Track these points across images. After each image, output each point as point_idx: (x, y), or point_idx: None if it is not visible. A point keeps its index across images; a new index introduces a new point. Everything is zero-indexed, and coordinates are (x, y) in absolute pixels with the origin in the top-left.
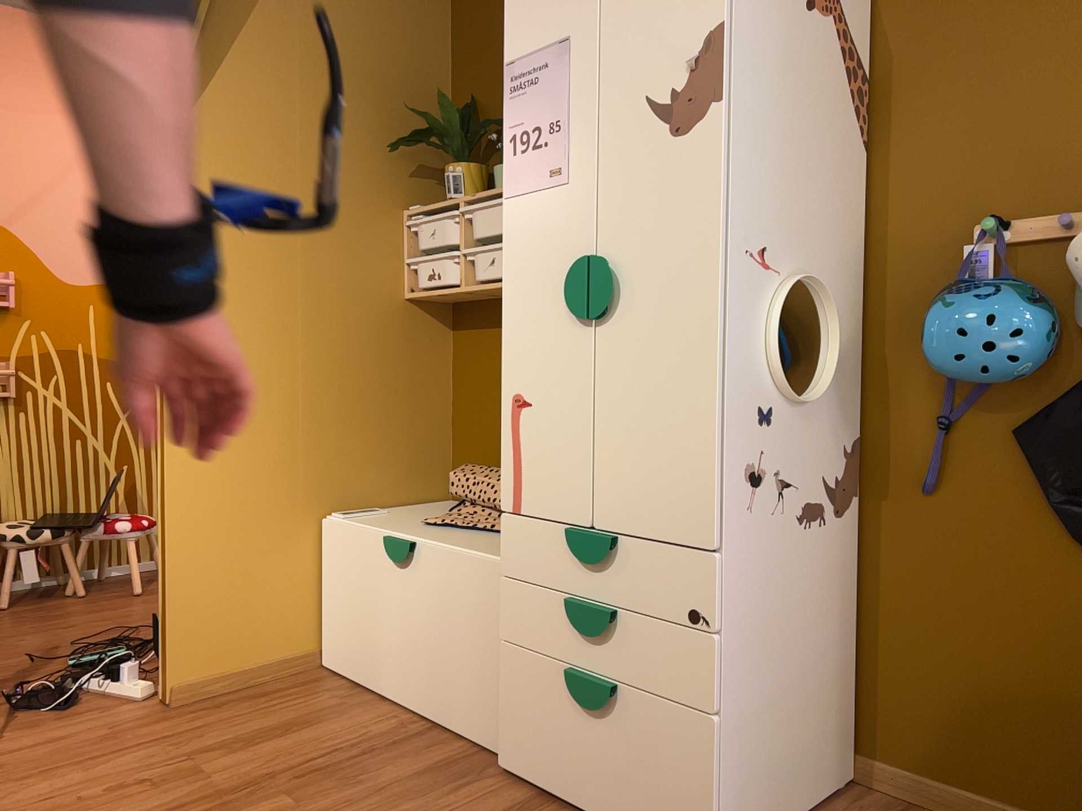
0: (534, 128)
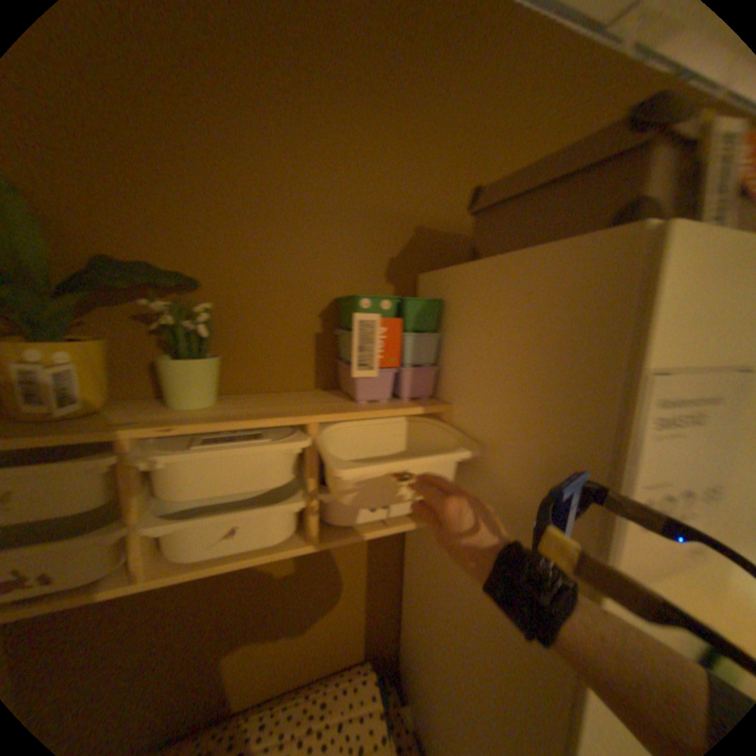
0: (683, 489)
